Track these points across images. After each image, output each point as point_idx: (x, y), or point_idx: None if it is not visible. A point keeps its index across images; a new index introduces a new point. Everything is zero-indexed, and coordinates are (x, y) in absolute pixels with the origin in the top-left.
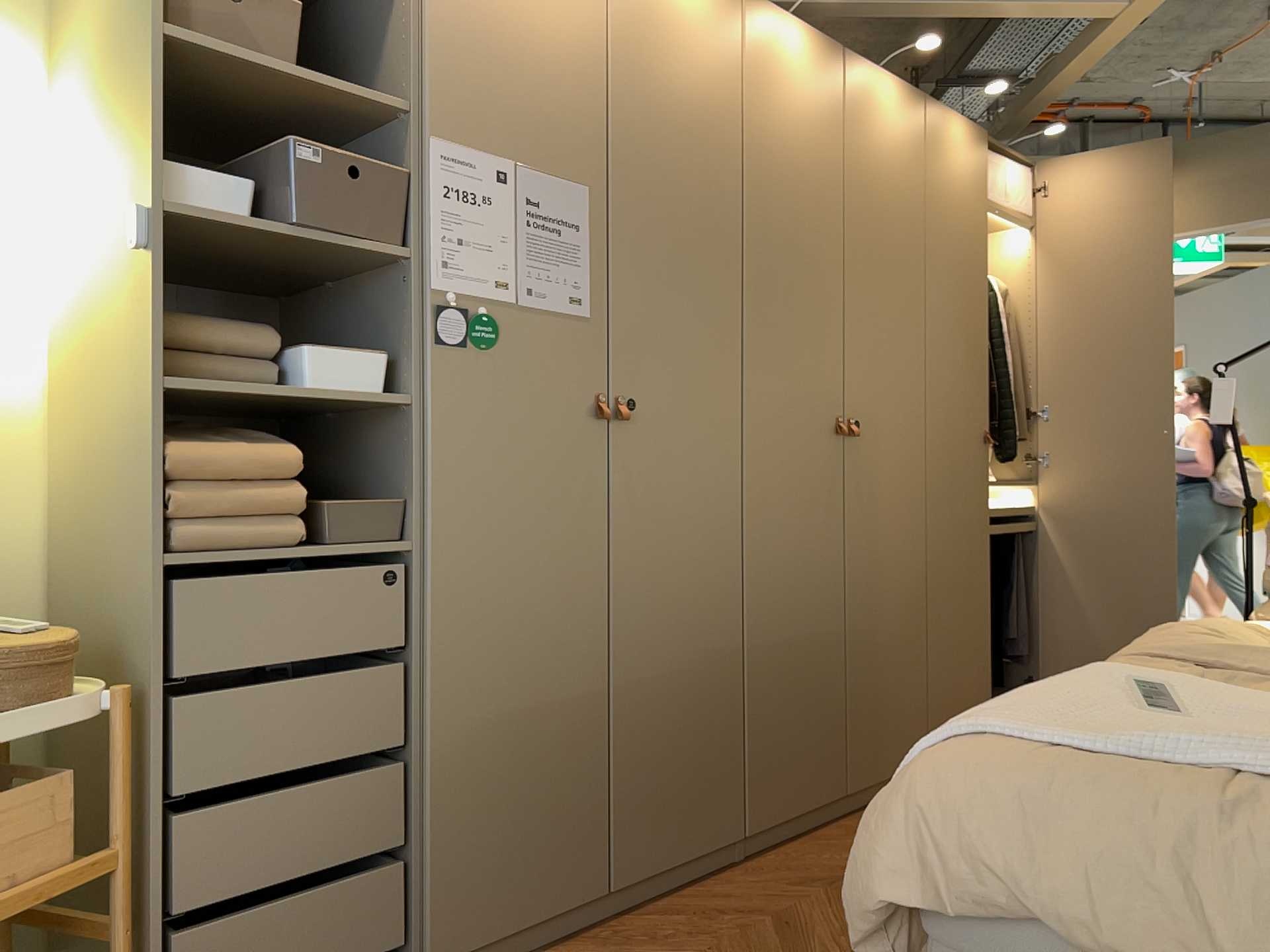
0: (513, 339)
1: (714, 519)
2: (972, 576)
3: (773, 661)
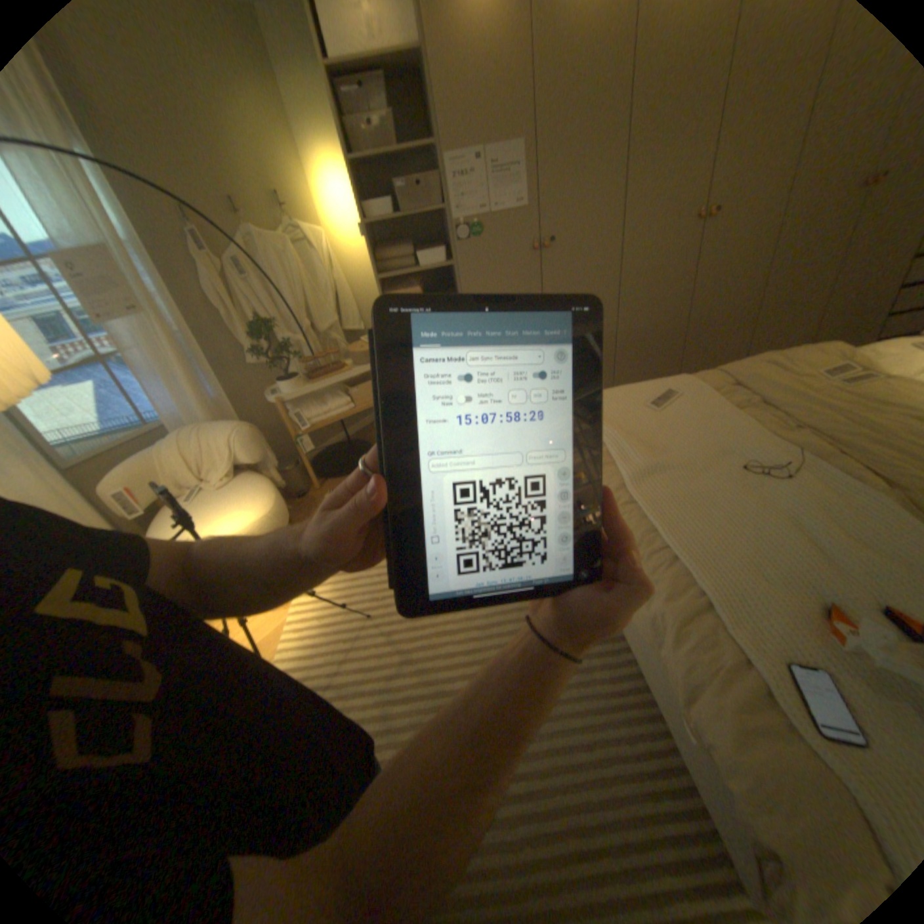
0: (489, 229)
1: (598, 282)
2: (810, 280)
3: (632, 337)
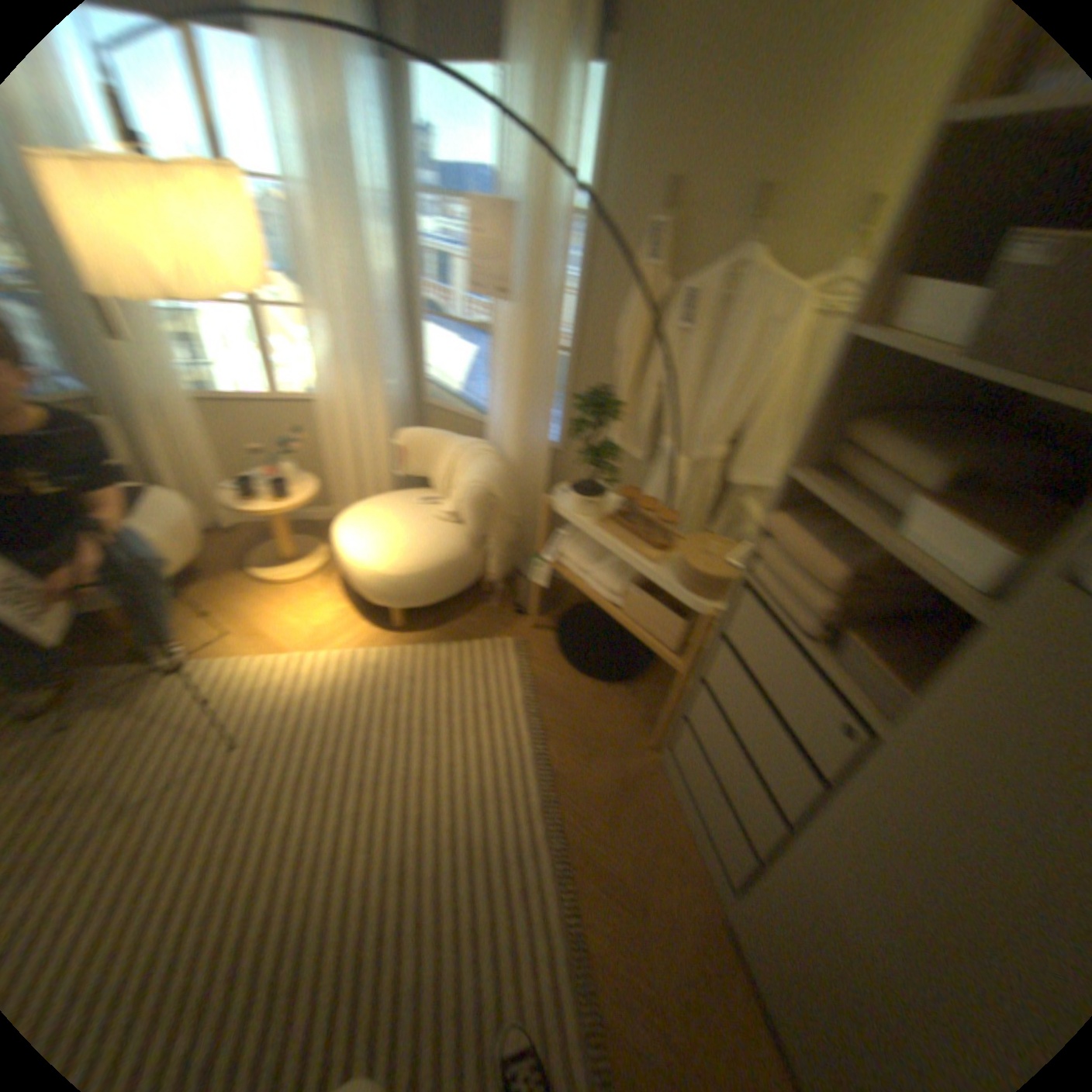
0: None
1: None
2: None
3: None
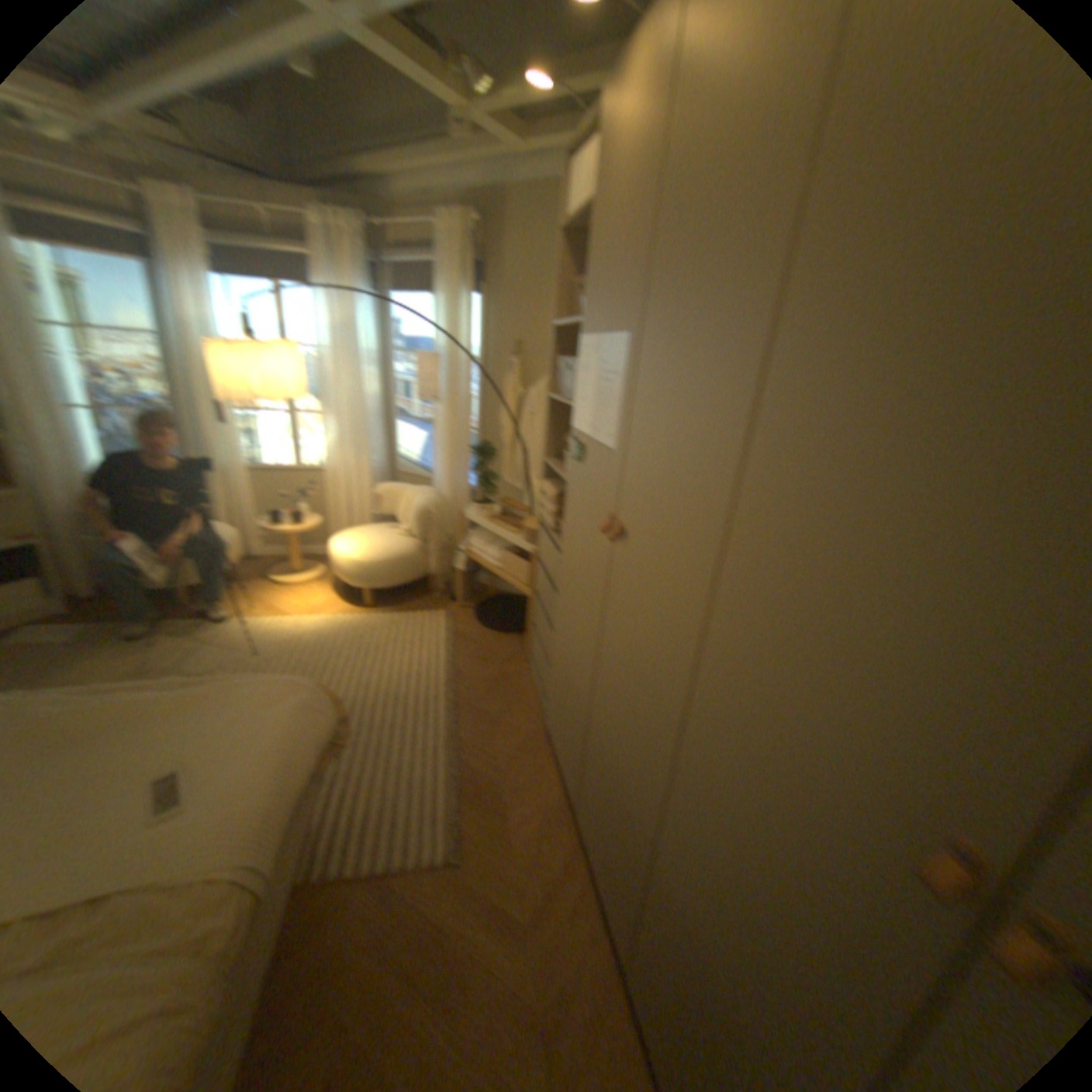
0: (585, 460)
1: (651, 691)
2: None
3: (671, 917)
